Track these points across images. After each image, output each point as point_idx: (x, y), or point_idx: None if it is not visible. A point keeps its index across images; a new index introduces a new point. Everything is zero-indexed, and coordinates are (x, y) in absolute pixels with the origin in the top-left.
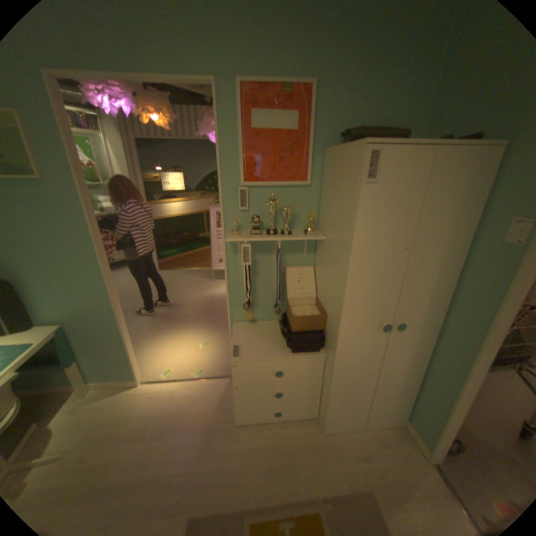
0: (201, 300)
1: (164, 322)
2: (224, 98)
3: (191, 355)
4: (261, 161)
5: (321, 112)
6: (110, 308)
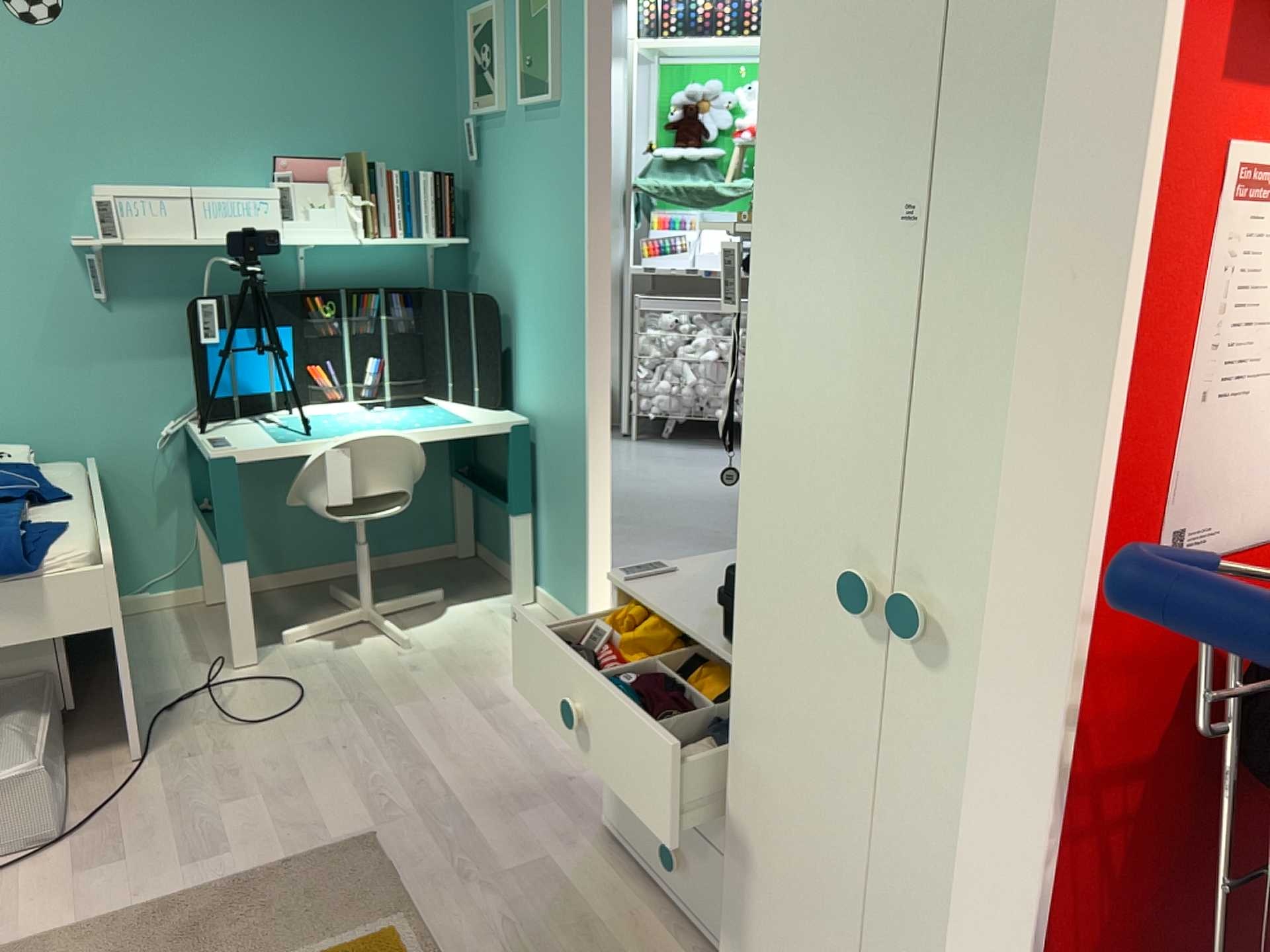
0: None
1: None
2: None
3: None
4: None
5: None
6: (584, 405)
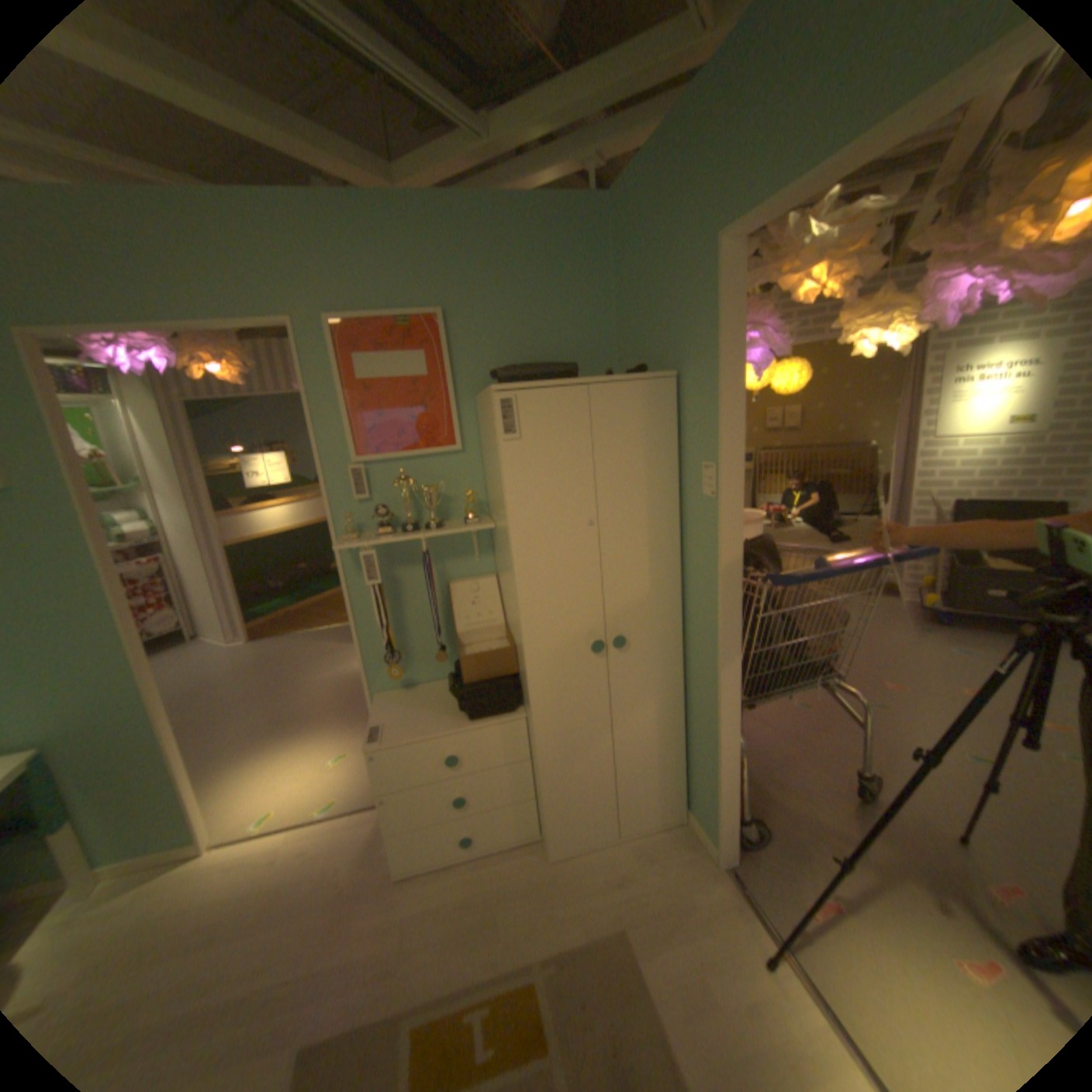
0: (333, 683)
1: (256, 735)
2: (308, 344)
3: (309, 783)
4: (379, 425)
5: (458, 350)
6: (138, 703)
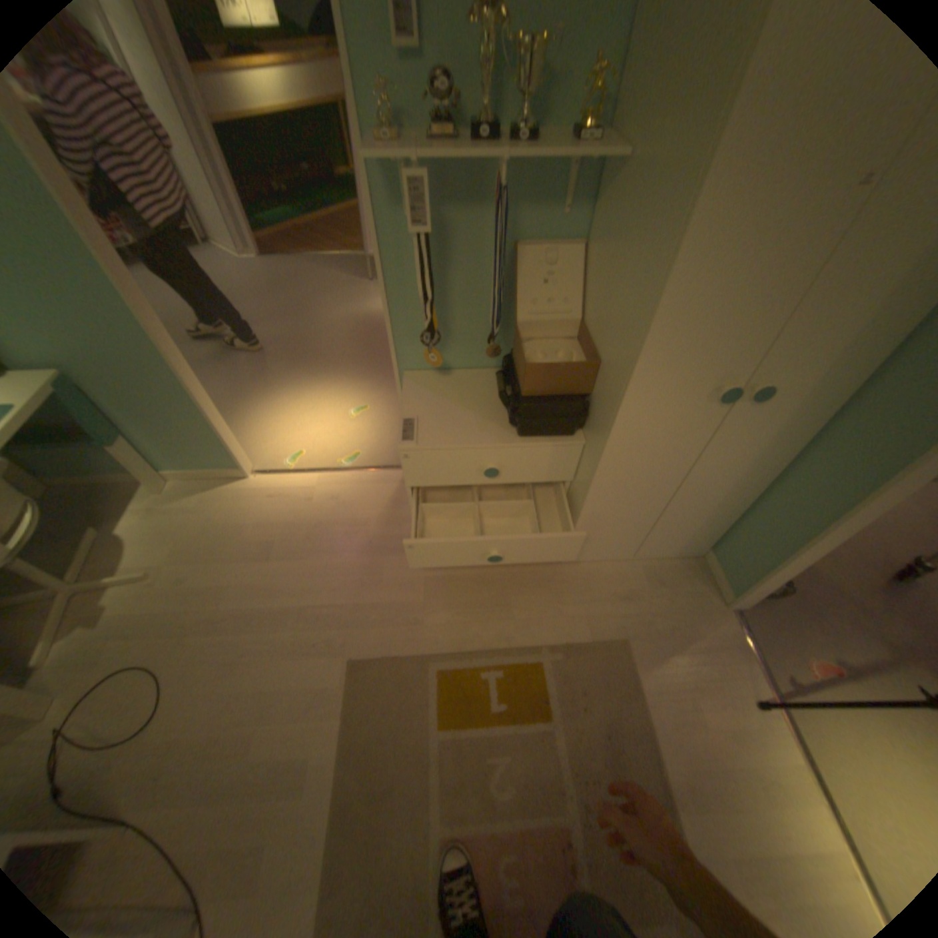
0: (349, 323)
1: (281, 366)
2: None
3: (335, 429)
4: None
5: None
6: (146, 338)
